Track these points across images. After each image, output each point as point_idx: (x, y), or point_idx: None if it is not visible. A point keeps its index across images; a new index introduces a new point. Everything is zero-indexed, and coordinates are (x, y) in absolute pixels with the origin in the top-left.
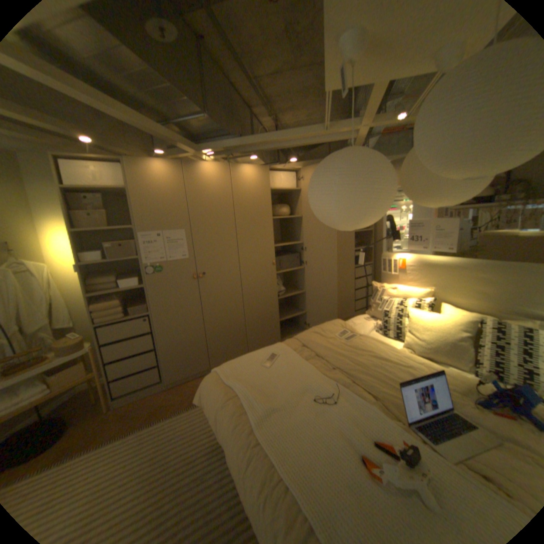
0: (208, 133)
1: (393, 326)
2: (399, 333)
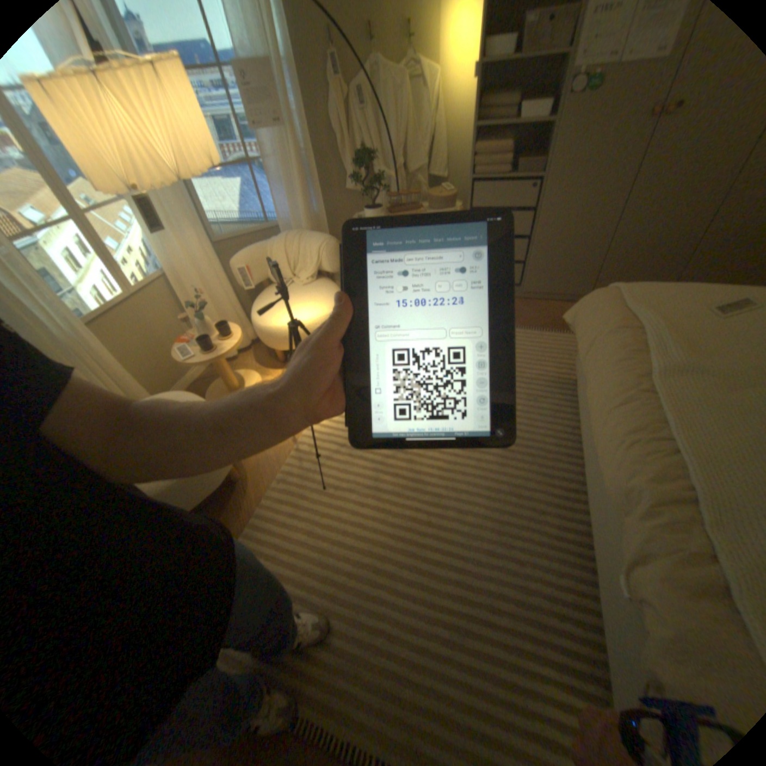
0: None
1: None
2: None
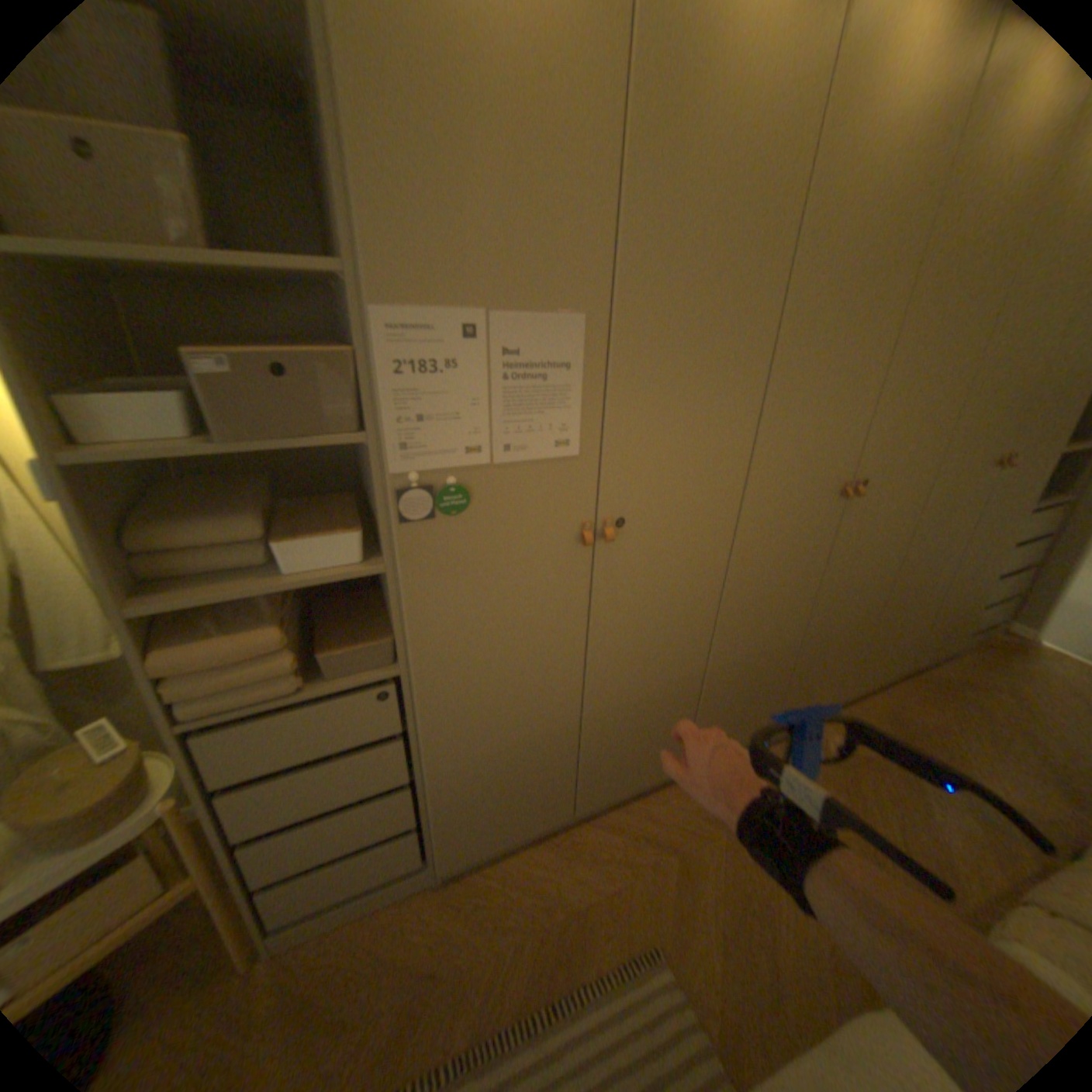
0: None
1: None
2: None
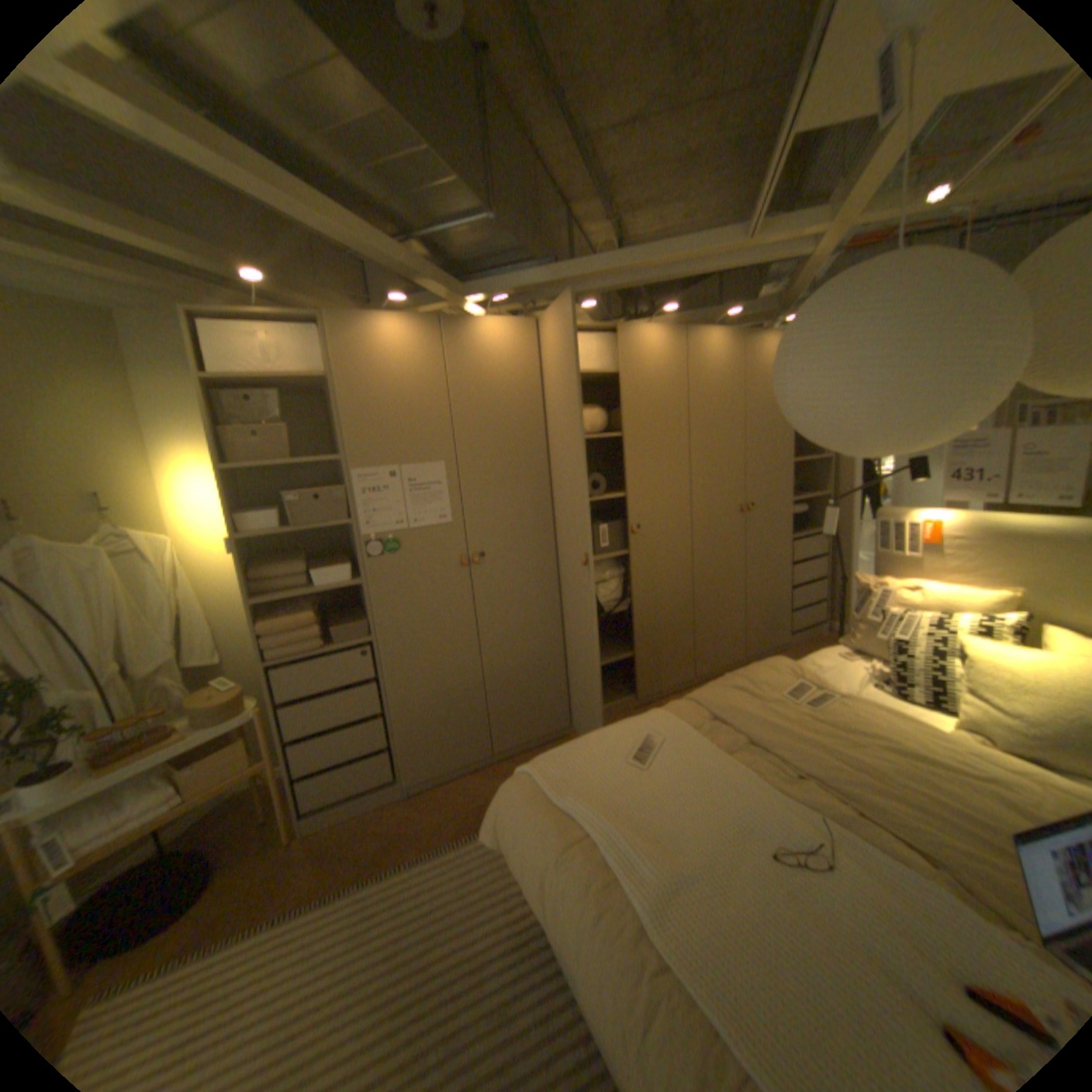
0: (489, 258)
1: (924, 677)
2: (941, 694)
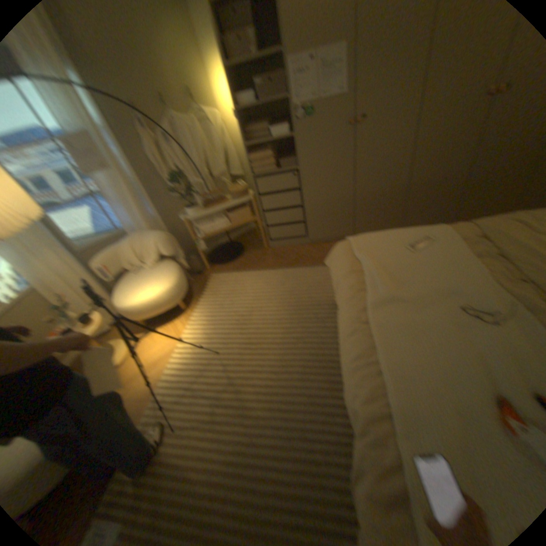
0: None
1: None
2: None
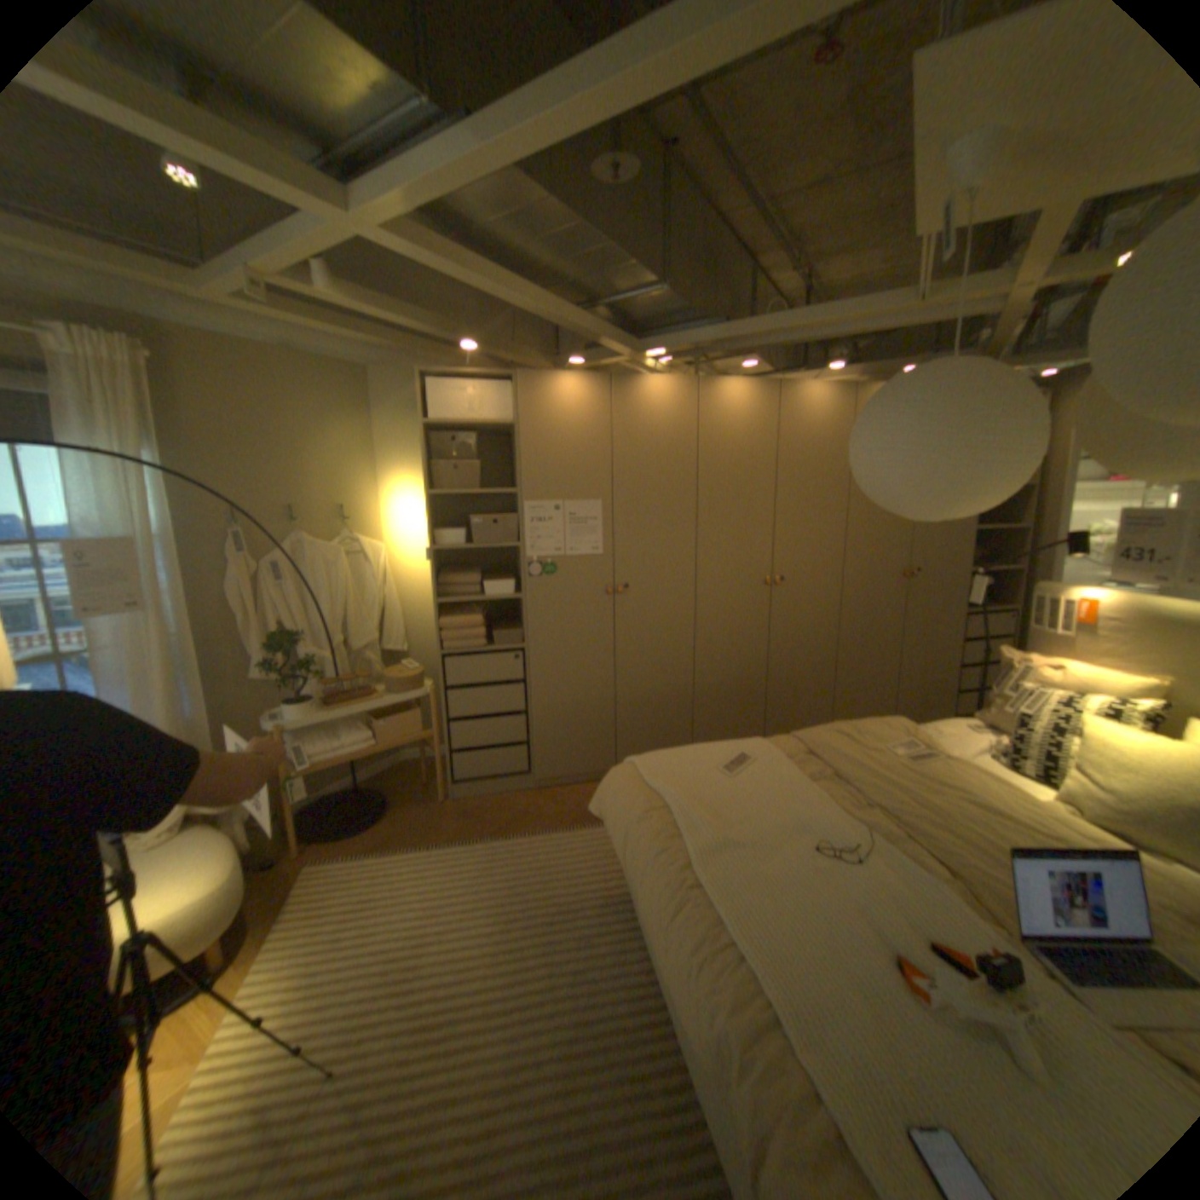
0: (664, 318)
1: (1038, 751)
2: (1052, 769)
